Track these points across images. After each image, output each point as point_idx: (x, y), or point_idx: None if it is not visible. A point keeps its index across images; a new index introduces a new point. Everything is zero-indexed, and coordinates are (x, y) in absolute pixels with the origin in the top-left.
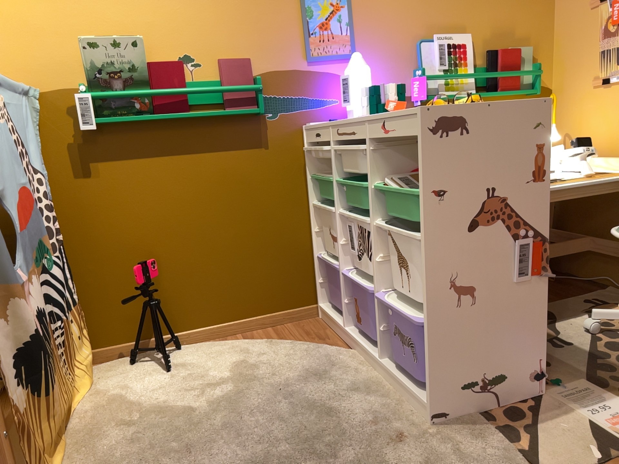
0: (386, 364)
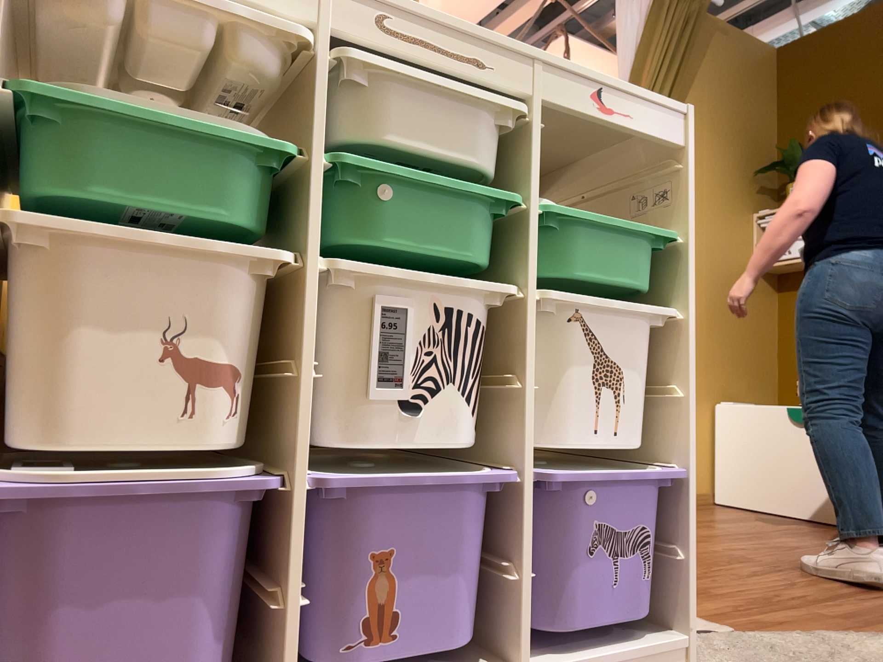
0: (528, 661)
